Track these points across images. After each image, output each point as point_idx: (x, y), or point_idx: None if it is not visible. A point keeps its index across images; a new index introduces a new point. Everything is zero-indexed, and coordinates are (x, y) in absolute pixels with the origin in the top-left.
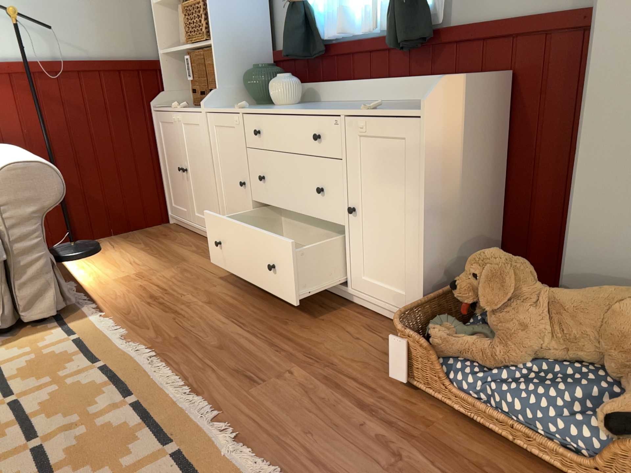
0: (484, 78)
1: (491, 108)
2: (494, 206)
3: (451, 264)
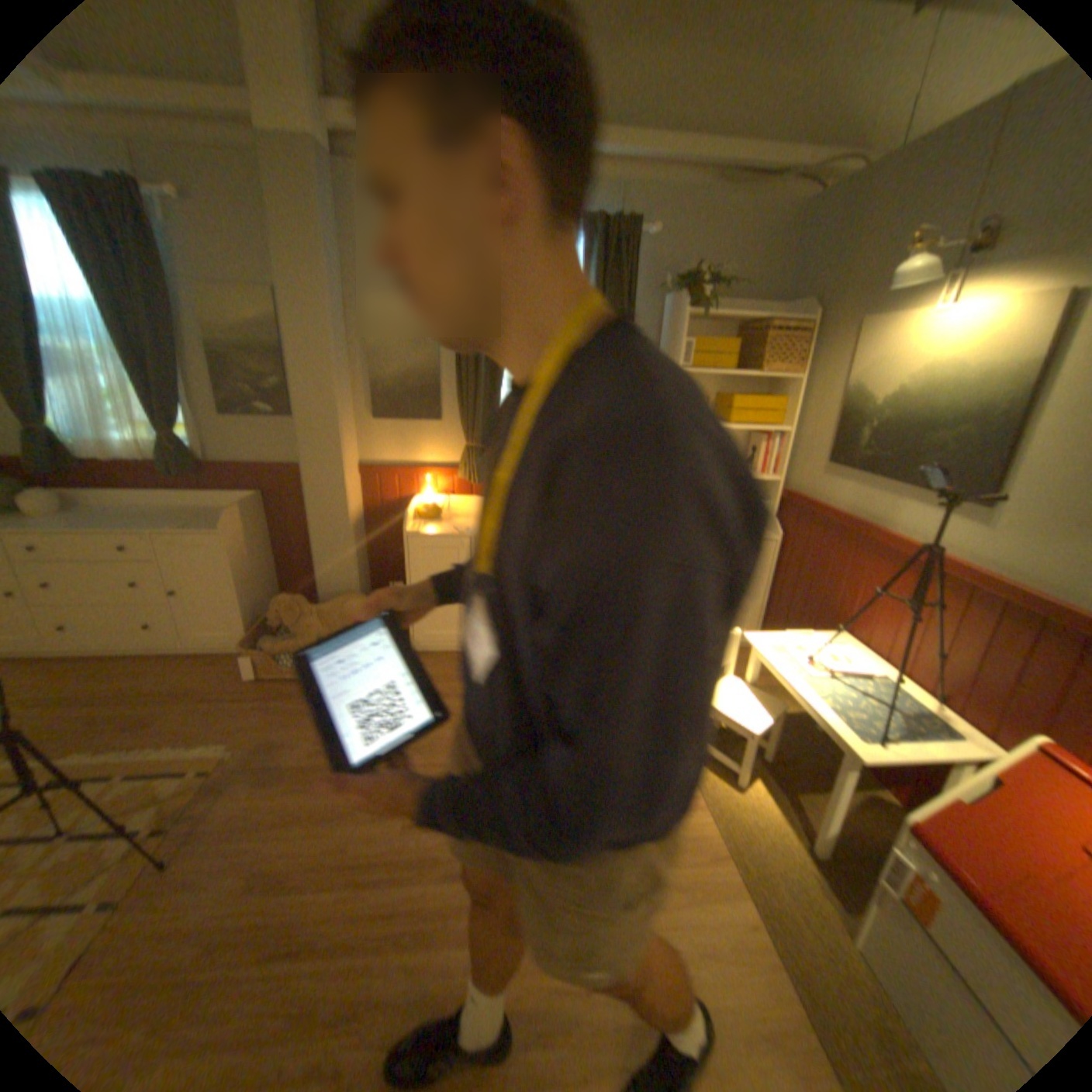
0: (248, 501)
1: (255, 516)
2: (270, 568)
3: (255, 609)
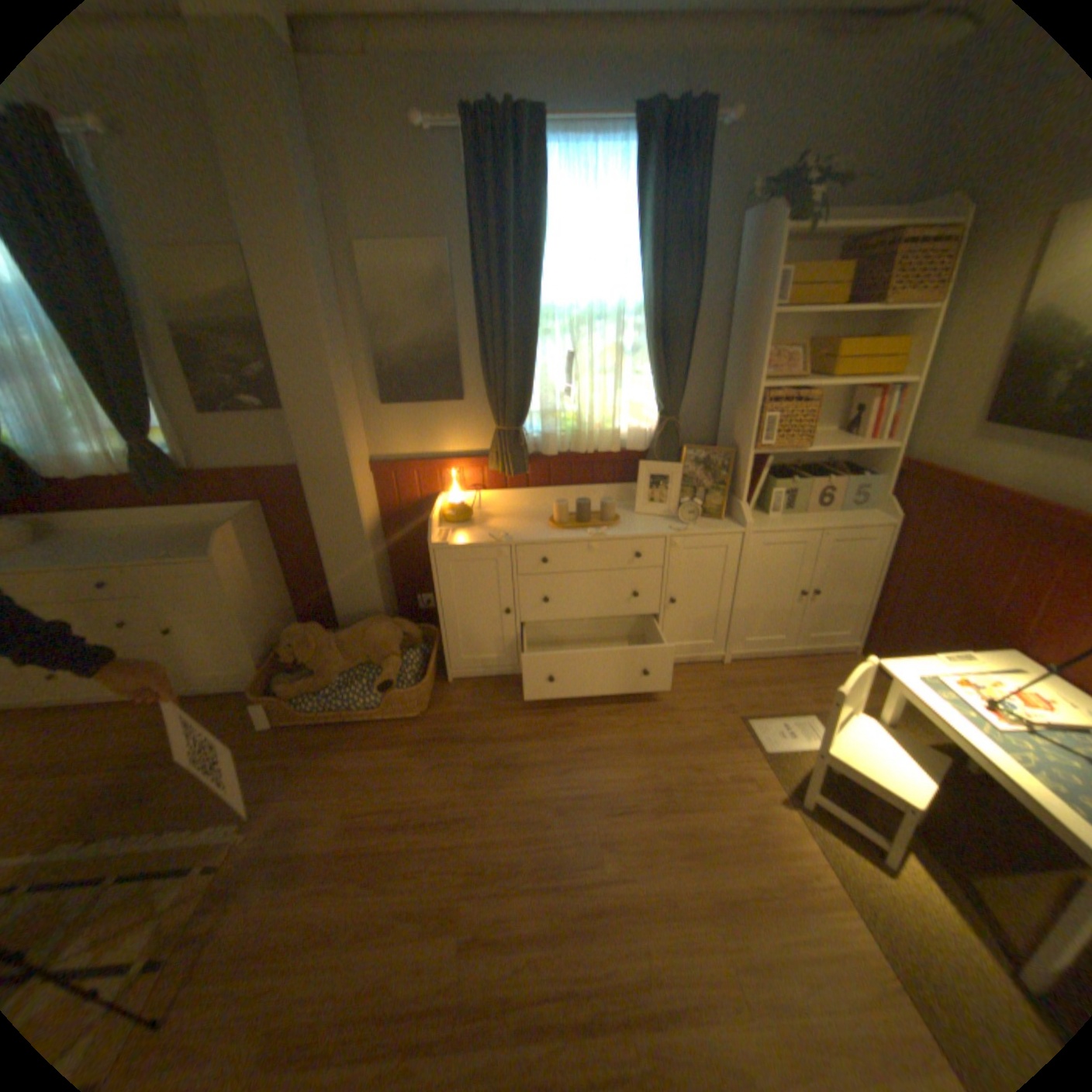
0: (243, 514)
1: (255, 530)
2: (280, 587)
3: (266, 638)
